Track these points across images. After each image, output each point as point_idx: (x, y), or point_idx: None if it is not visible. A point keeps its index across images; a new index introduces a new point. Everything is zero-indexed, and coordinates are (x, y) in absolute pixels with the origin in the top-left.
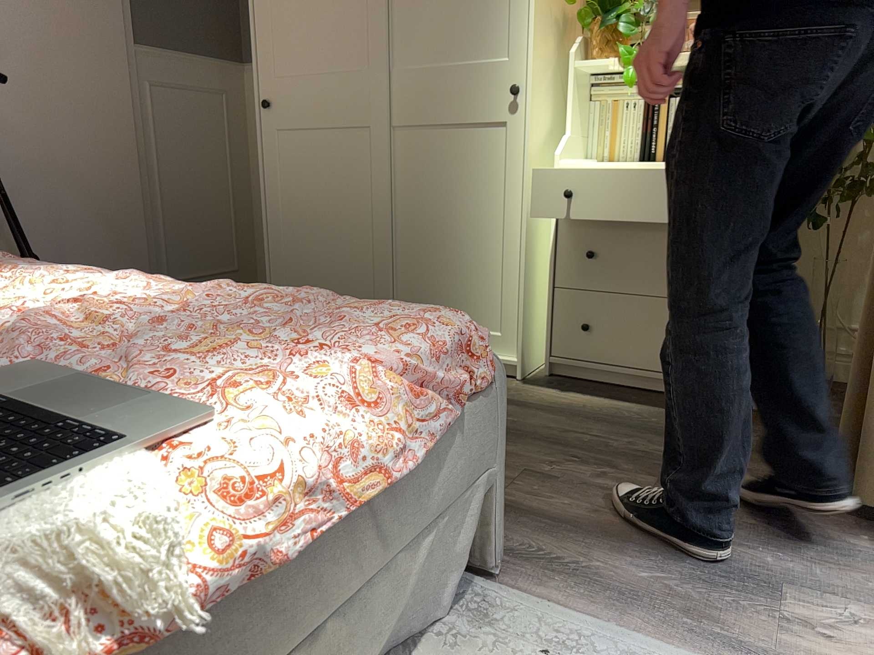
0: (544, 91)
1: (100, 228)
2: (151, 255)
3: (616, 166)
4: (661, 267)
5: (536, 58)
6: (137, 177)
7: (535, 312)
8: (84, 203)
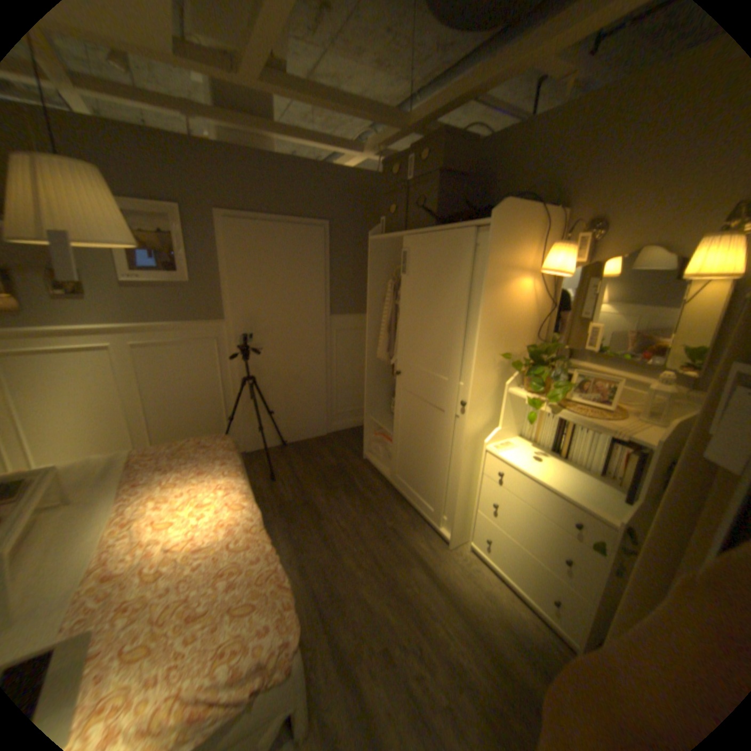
0: (484, 403)
1: (305, 393)
2: (328, 403)
3: (517, 464)
4: (533, 536)
5: (477, 389)
6: (324, 371)
7: (468, 514)
8: (299, 385)
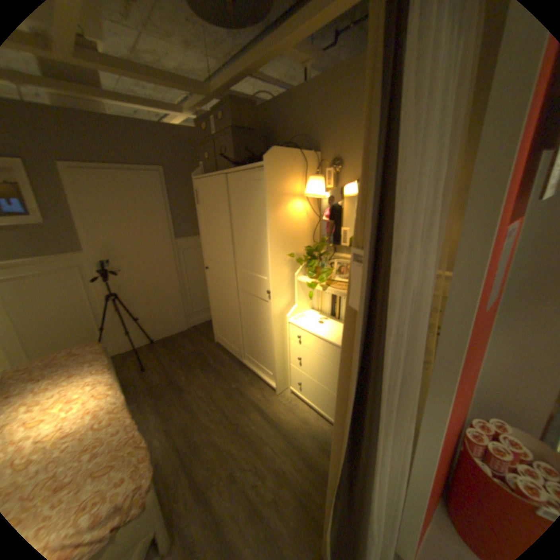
0: (282, 290)
1: (162, 302)
2: (183, 306)
3: (307, 328)
4: (322, 374)
5: (274, 281)
6: (176, 283)
7: (285, 368)
8: (156, 295)
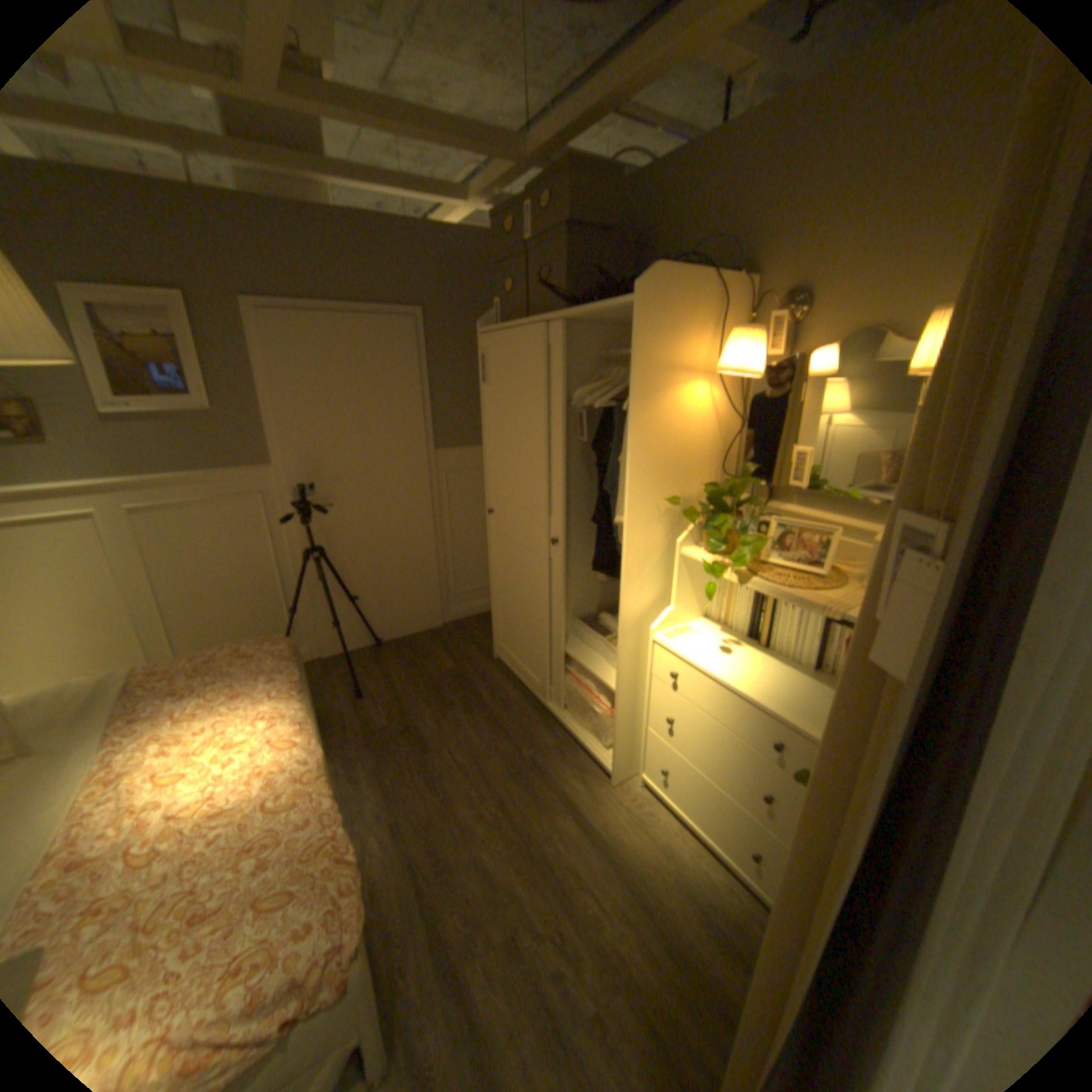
0: (646, 573)
1: (403, 568)
2: (440, 580)
3: (694, 660)
4: (720, 763)
5: (632, 553)
6: (430, 534)
7: (635, 734)
8: (393, 556)
